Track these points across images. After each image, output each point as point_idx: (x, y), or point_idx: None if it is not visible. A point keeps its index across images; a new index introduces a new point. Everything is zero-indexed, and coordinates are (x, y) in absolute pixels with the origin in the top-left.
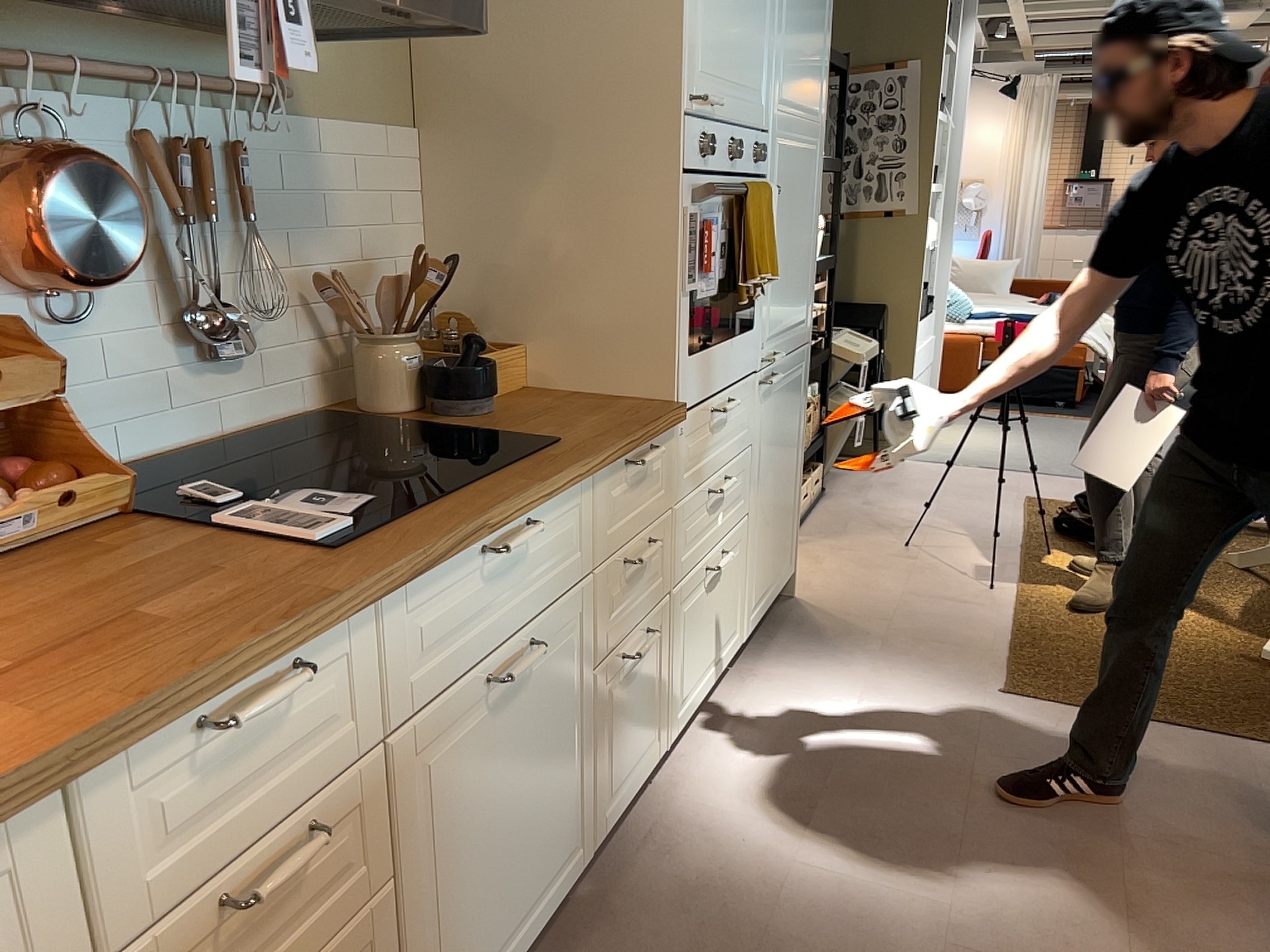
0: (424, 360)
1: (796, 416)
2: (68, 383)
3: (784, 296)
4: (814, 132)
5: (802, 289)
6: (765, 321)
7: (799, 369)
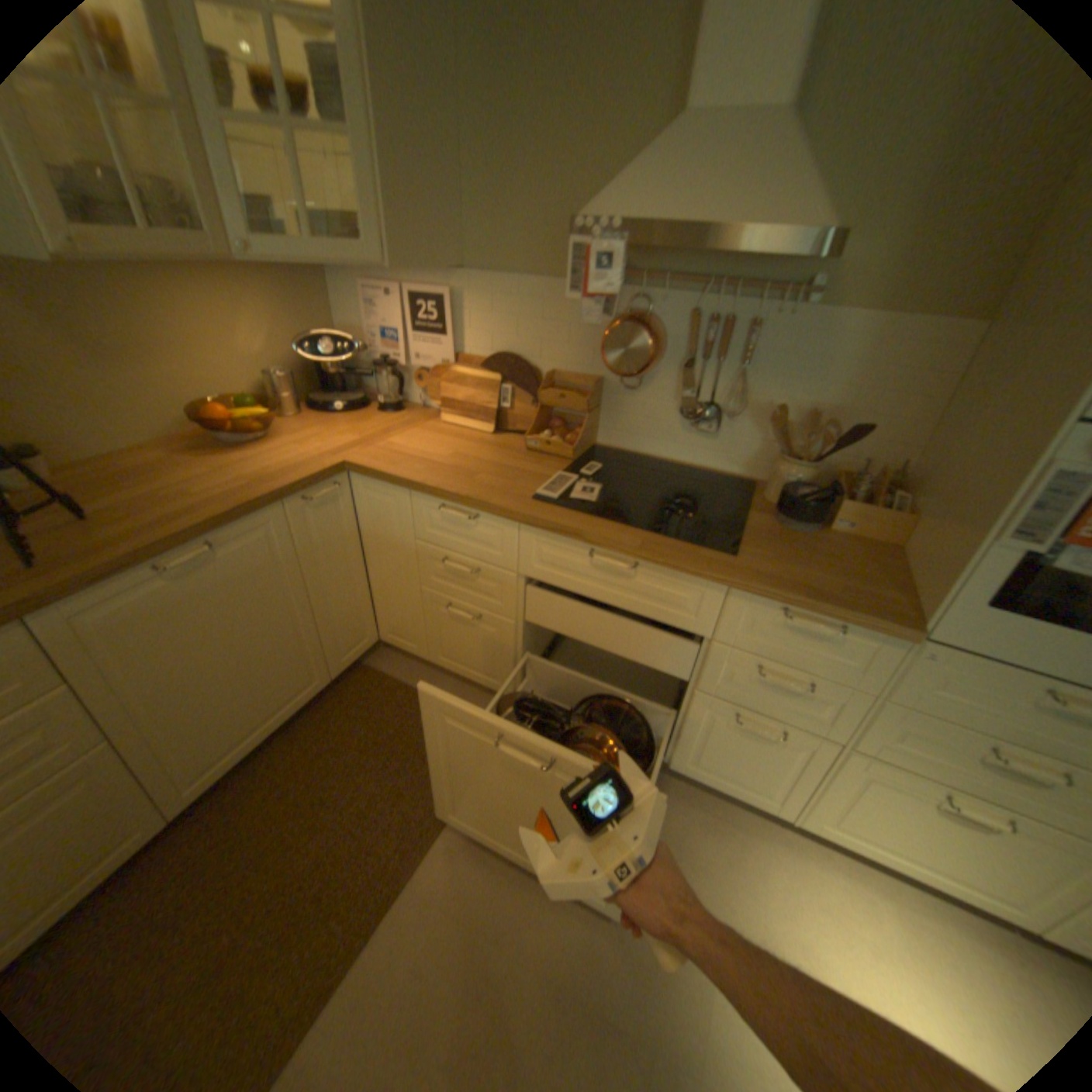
0: (802, 482)
1: None
2: (626, 412)
3: None
4: None
5: None
6: None
7: None
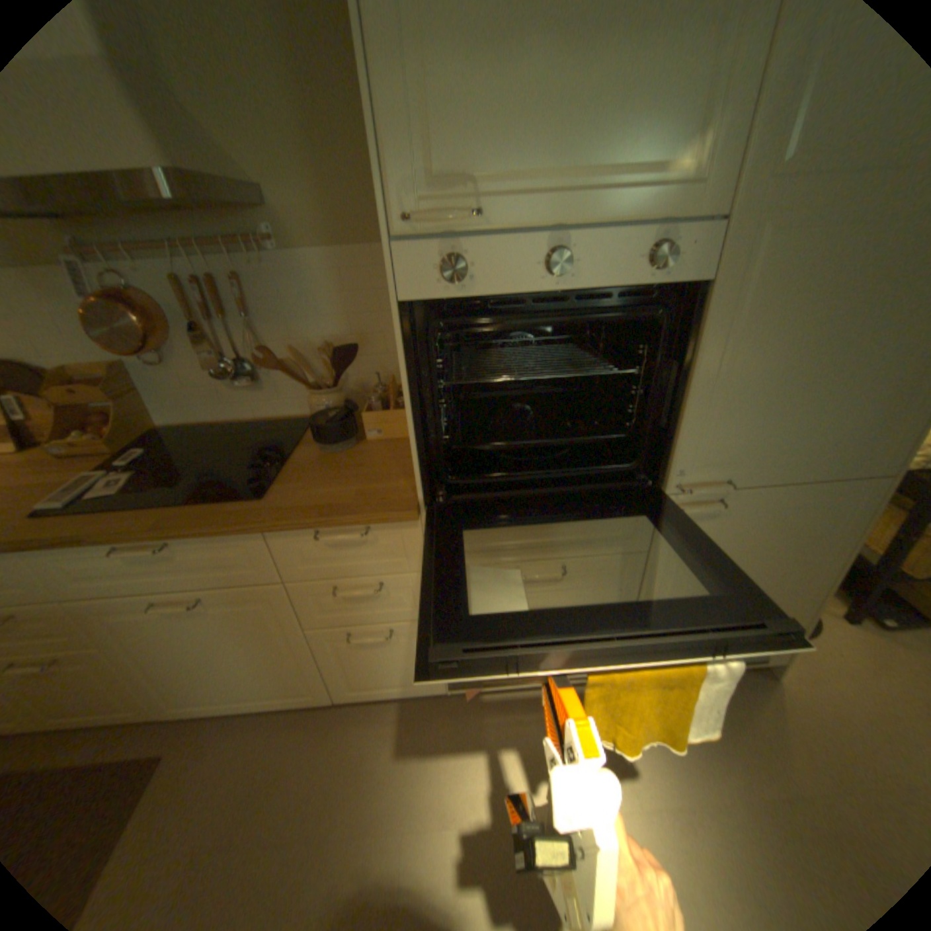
0: (329, 408)
1: (809, 547)
2: (166, 388)
3: (773, 424)
4: None
5: (864, 416)
6: (688, 449)
7: (831, 503)
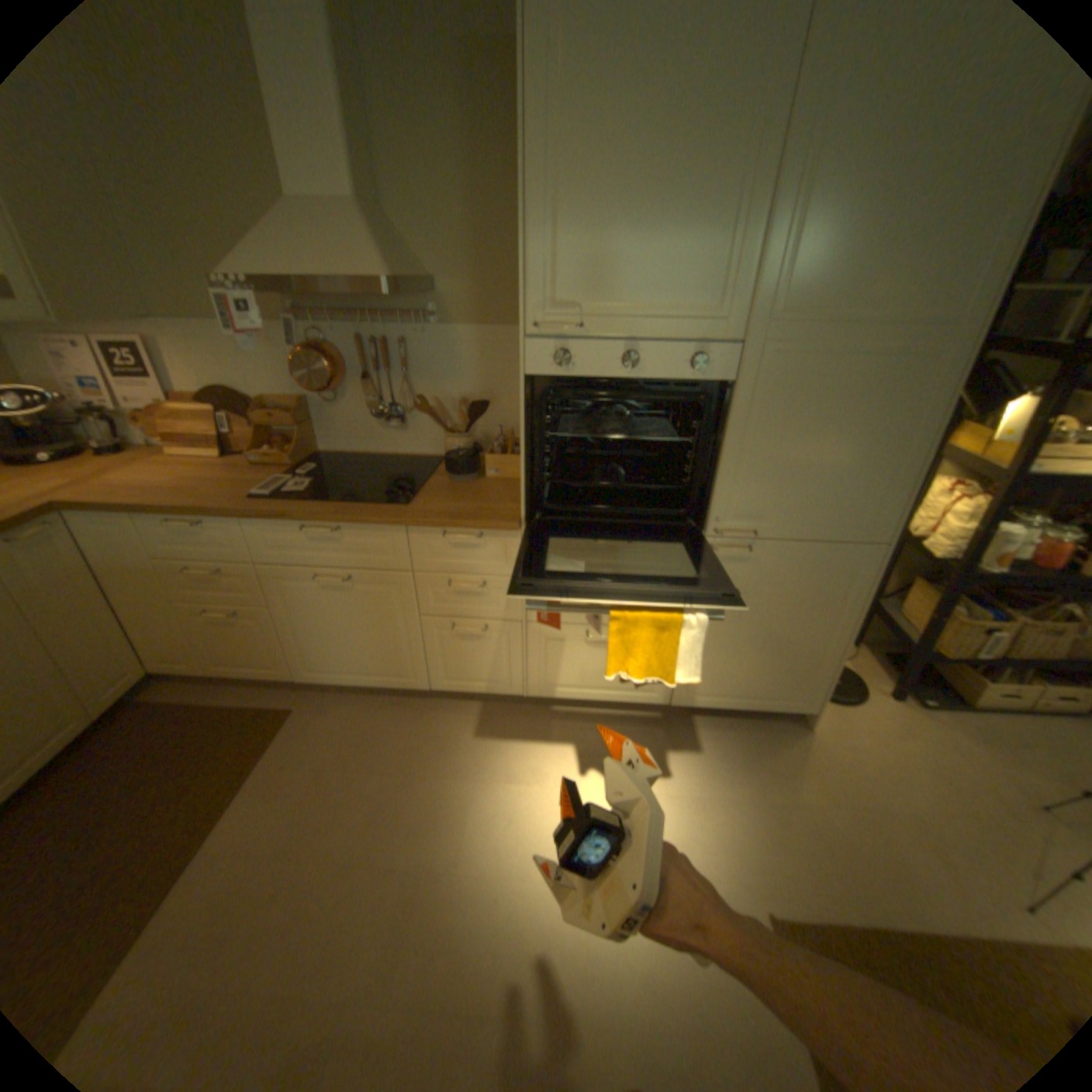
0: (460, 450)
1: (825, 598)
2: (334, 422)
3: (785, 489)
4: (921, 334)
5: (855, 492)
6: (721, 502)
7: (838, 561)
